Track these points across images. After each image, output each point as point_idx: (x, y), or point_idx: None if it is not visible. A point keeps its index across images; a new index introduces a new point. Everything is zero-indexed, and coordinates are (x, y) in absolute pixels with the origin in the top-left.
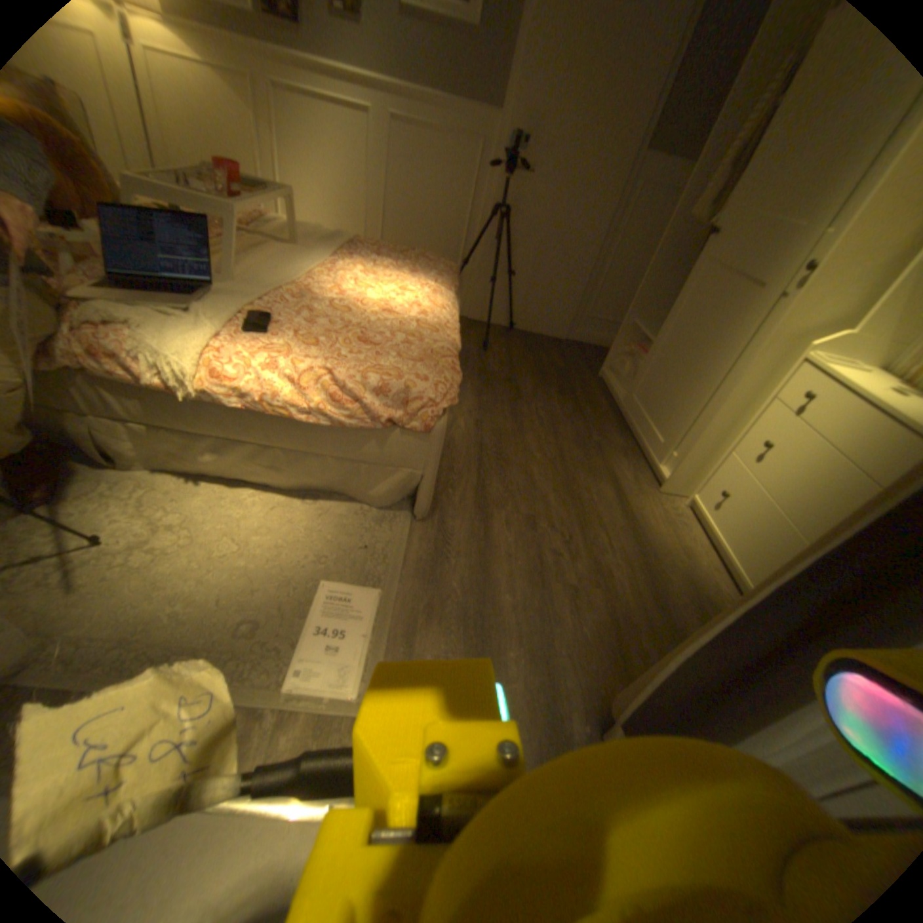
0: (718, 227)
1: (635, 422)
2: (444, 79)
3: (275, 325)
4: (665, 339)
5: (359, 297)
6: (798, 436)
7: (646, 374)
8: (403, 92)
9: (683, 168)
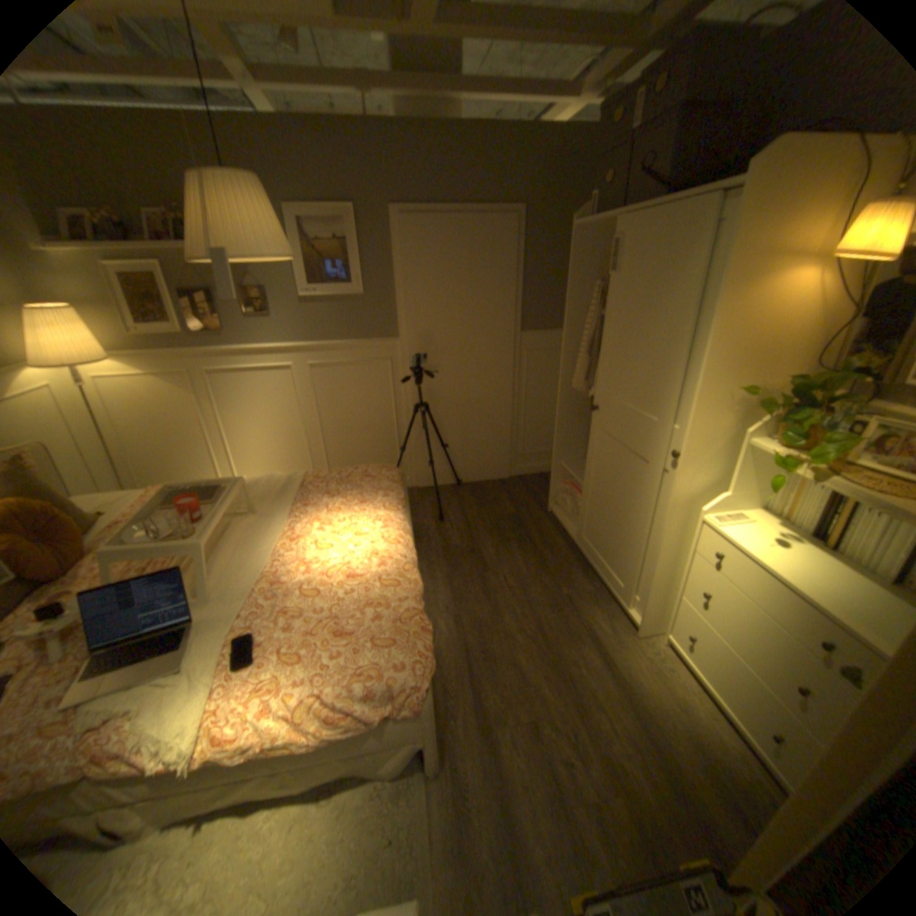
0: (596, 405)
1: (594, 563)
2: (346, 332)
3: (257, 652)
4: (590, 490)
5: (323, 571)
6: (726, 590)
7: (586, 518)
8: (316, 349)
9: (553, 336)
